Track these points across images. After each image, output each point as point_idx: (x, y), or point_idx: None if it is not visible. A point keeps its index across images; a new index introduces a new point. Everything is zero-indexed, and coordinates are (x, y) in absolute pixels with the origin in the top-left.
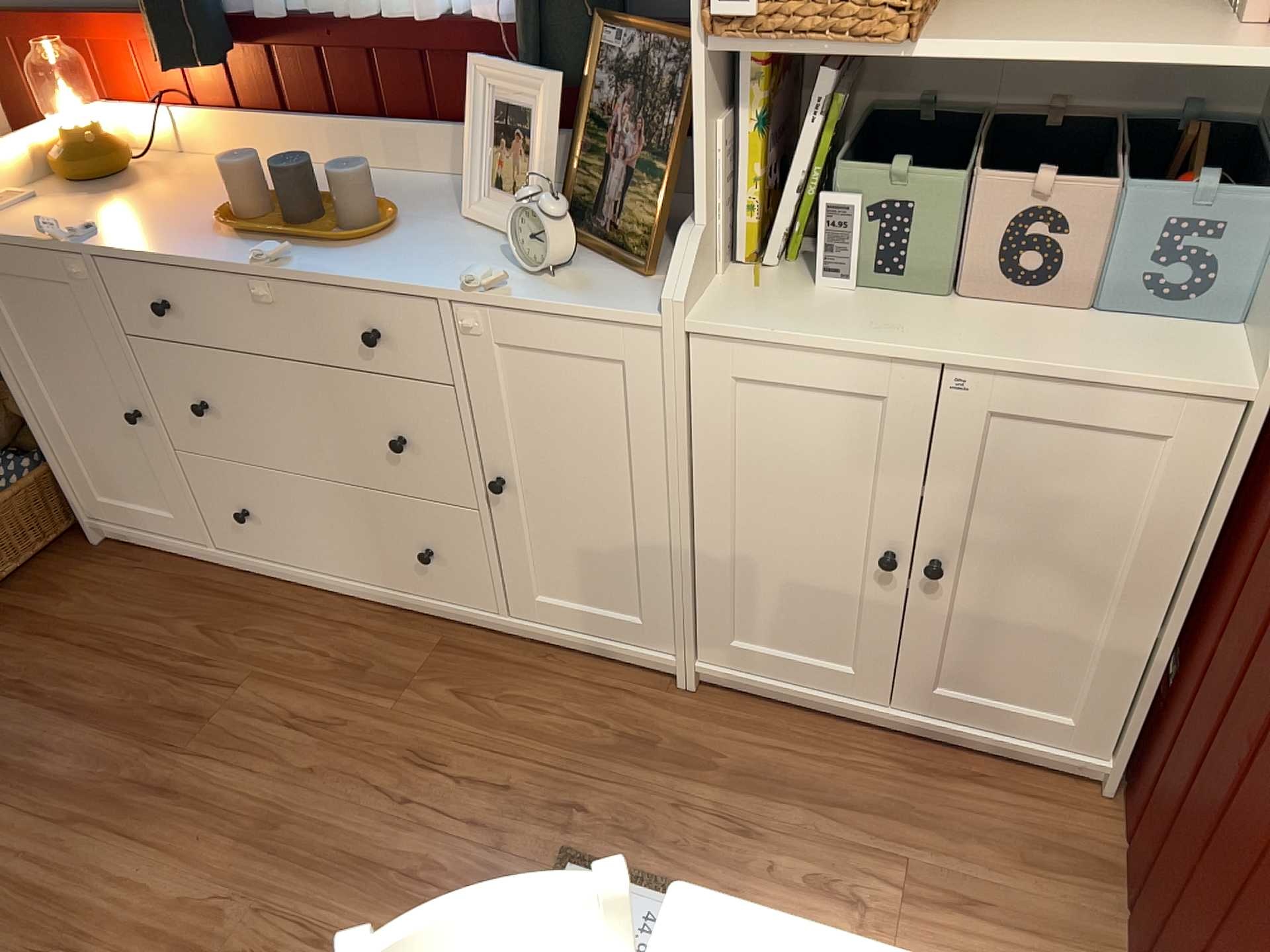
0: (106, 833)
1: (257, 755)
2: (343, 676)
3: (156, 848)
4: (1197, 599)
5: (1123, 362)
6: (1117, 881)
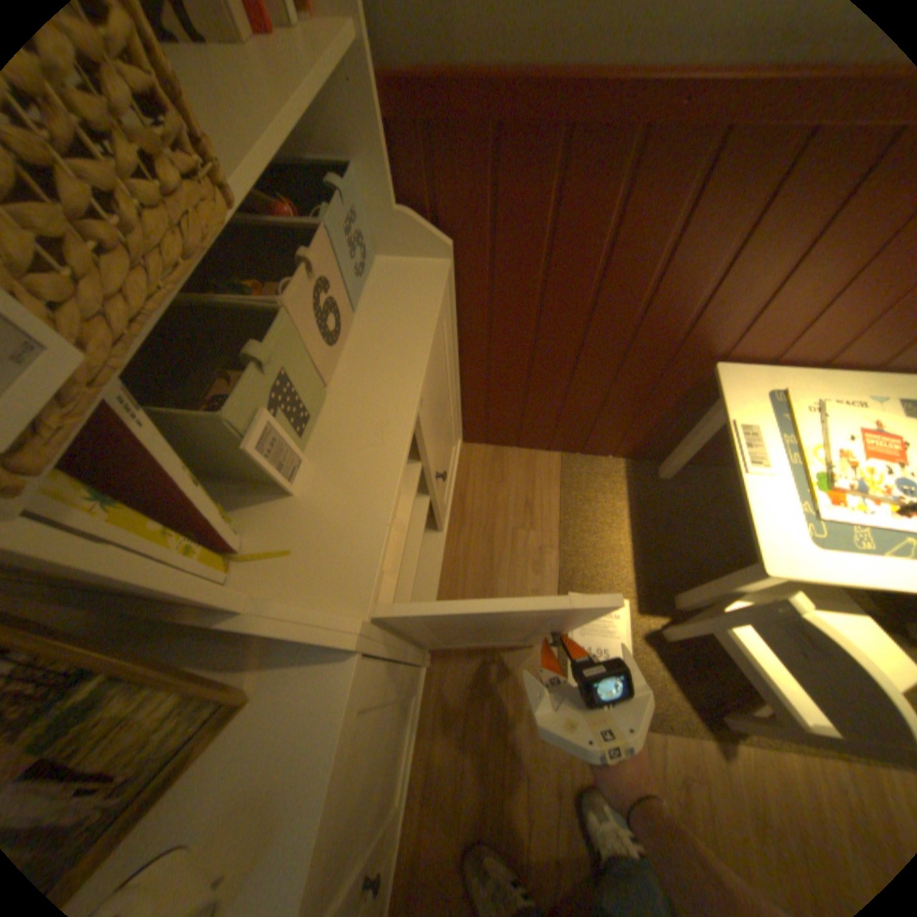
0: None
1: None
2: None
3: None
4: (461, 359)
5: (419, 303)
6: (505, 447)
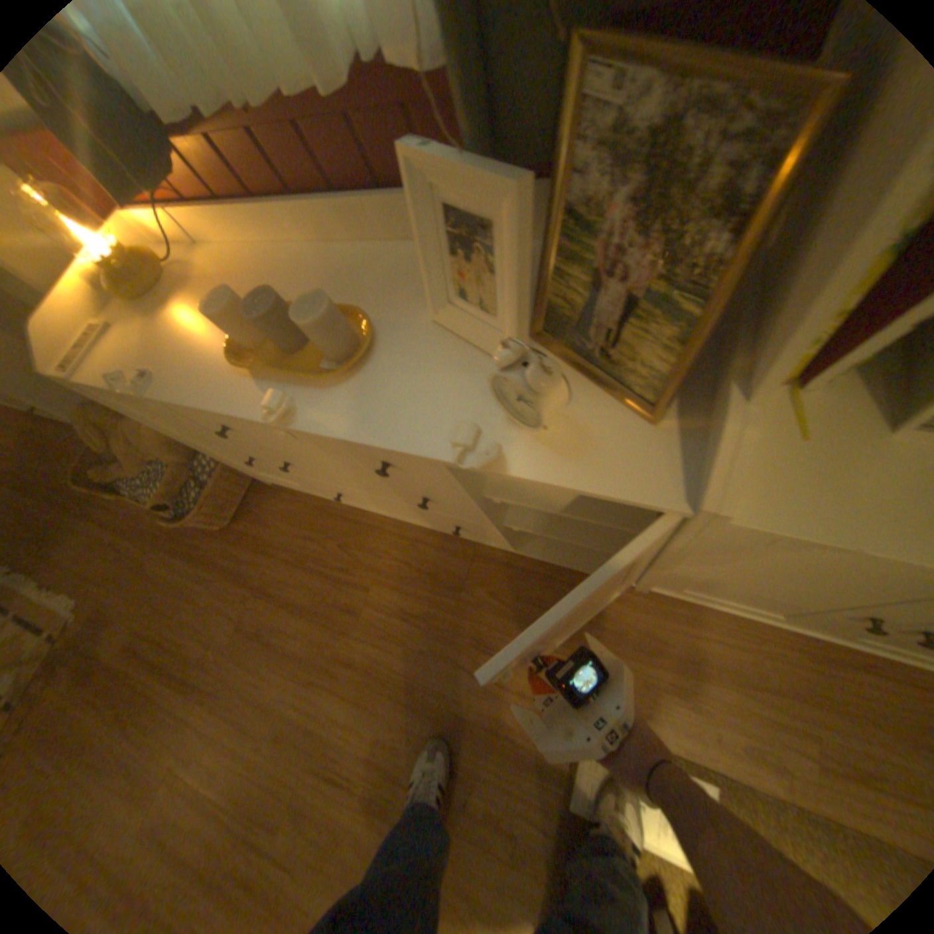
0: (322, 700)
1: (385, 646)
2: (419, 585)
3: (349, 712)
4: None
5: None
6: None
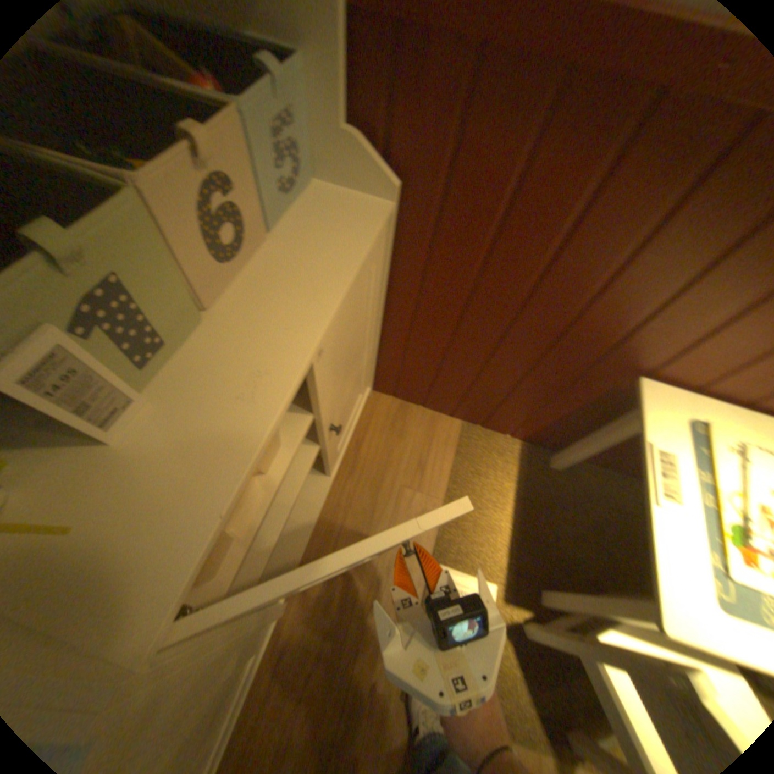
0: None
1: None
2: None
3: None
4: (387, 312)
5: (349, 240)
6: (412, 404)
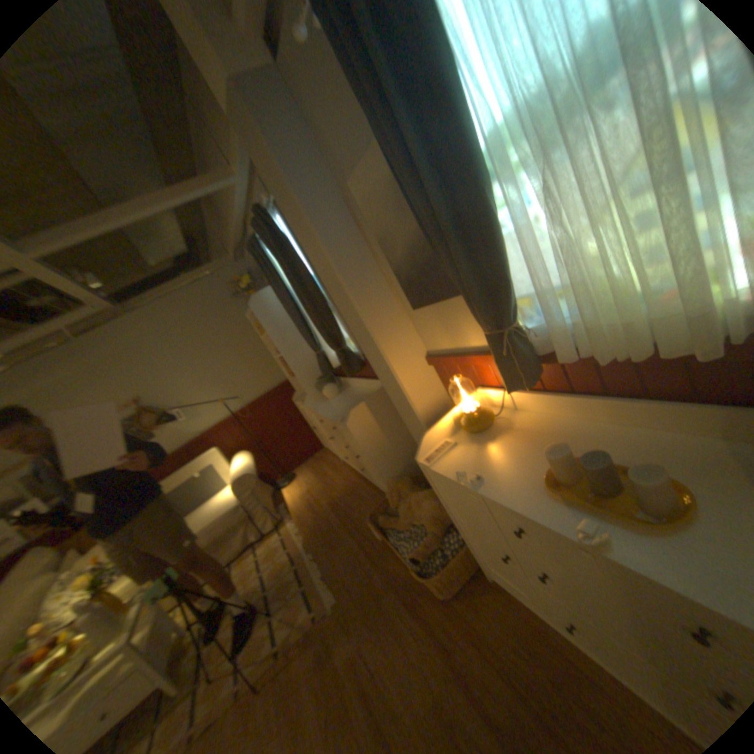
0: None
1: None
2: None
3: None
4: None
5: None
6: None
